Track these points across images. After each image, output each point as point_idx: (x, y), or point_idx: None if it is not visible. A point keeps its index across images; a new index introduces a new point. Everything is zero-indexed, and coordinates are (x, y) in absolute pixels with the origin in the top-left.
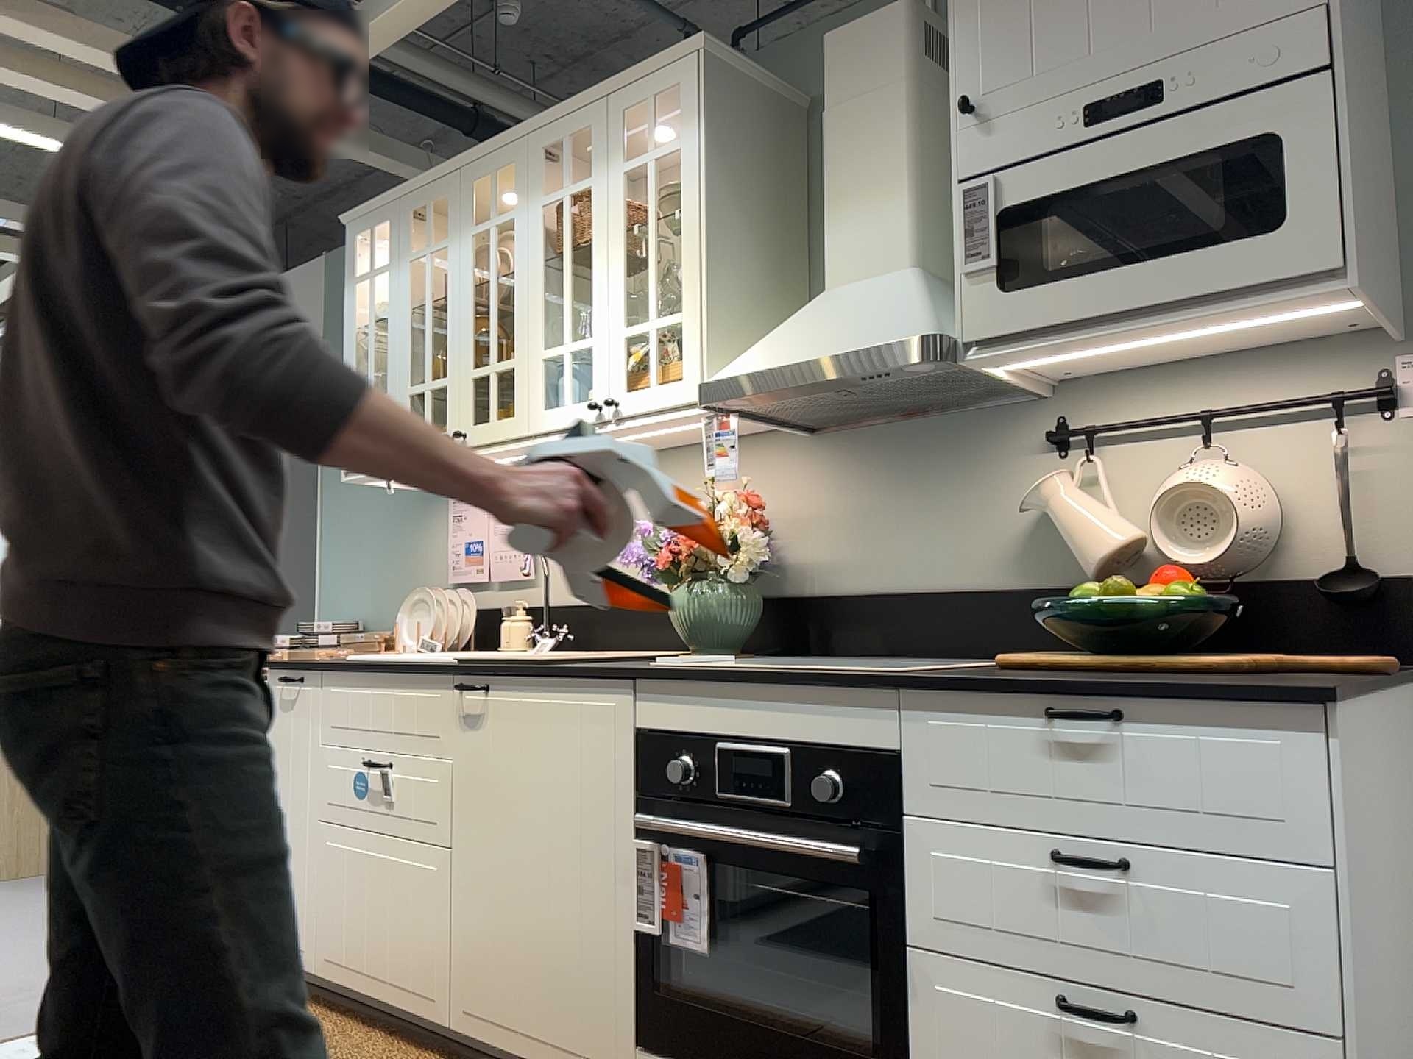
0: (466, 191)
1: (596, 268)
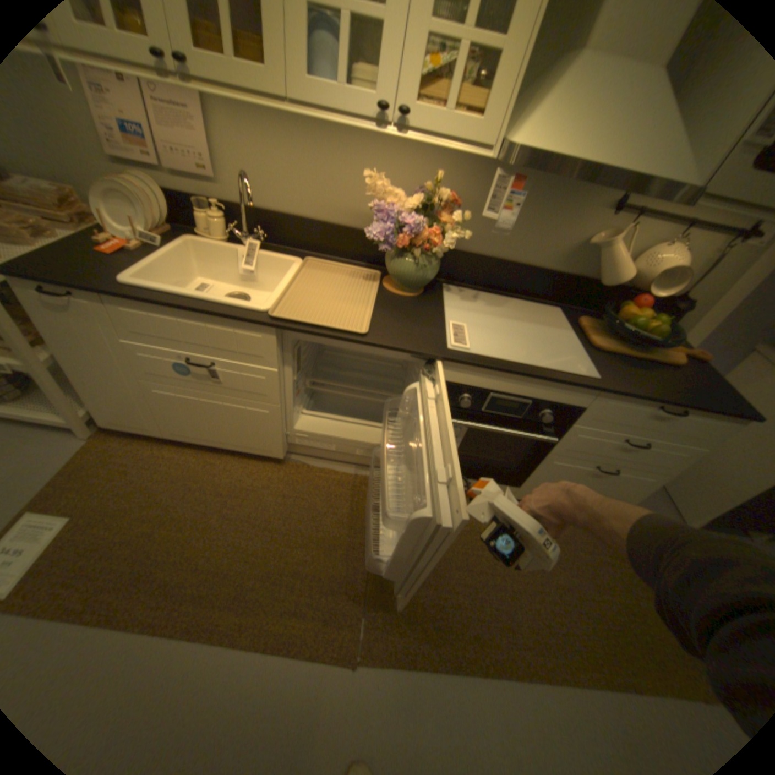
0: None
1: None
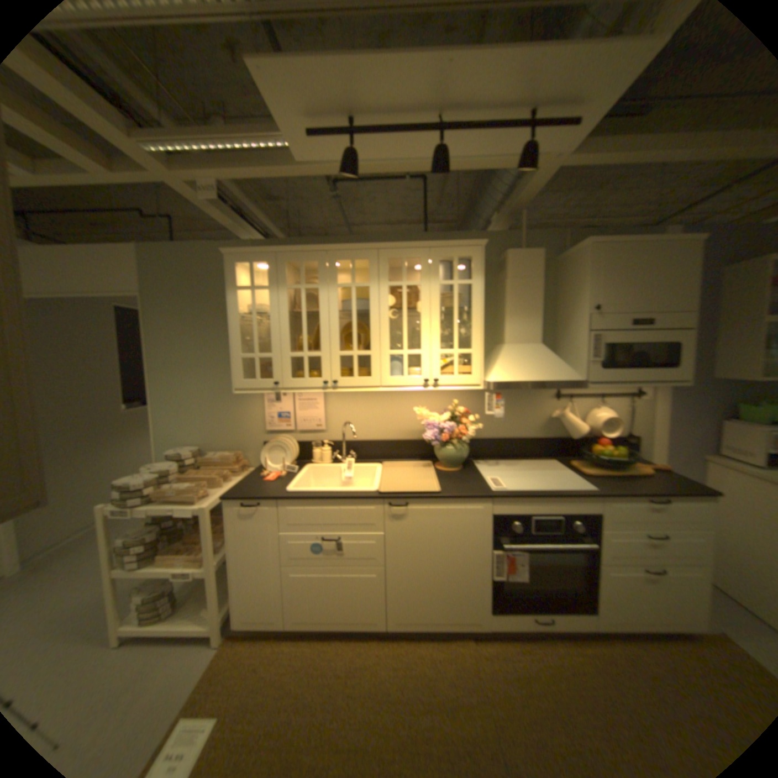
0: (331, 263)
1: (423, 322)
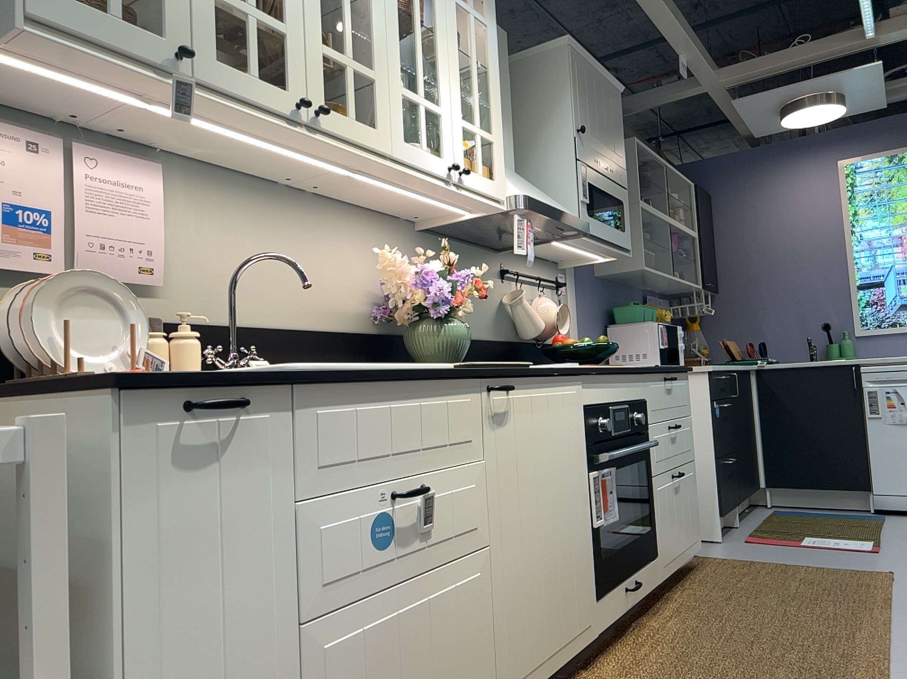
0: None
1: (443, 57)
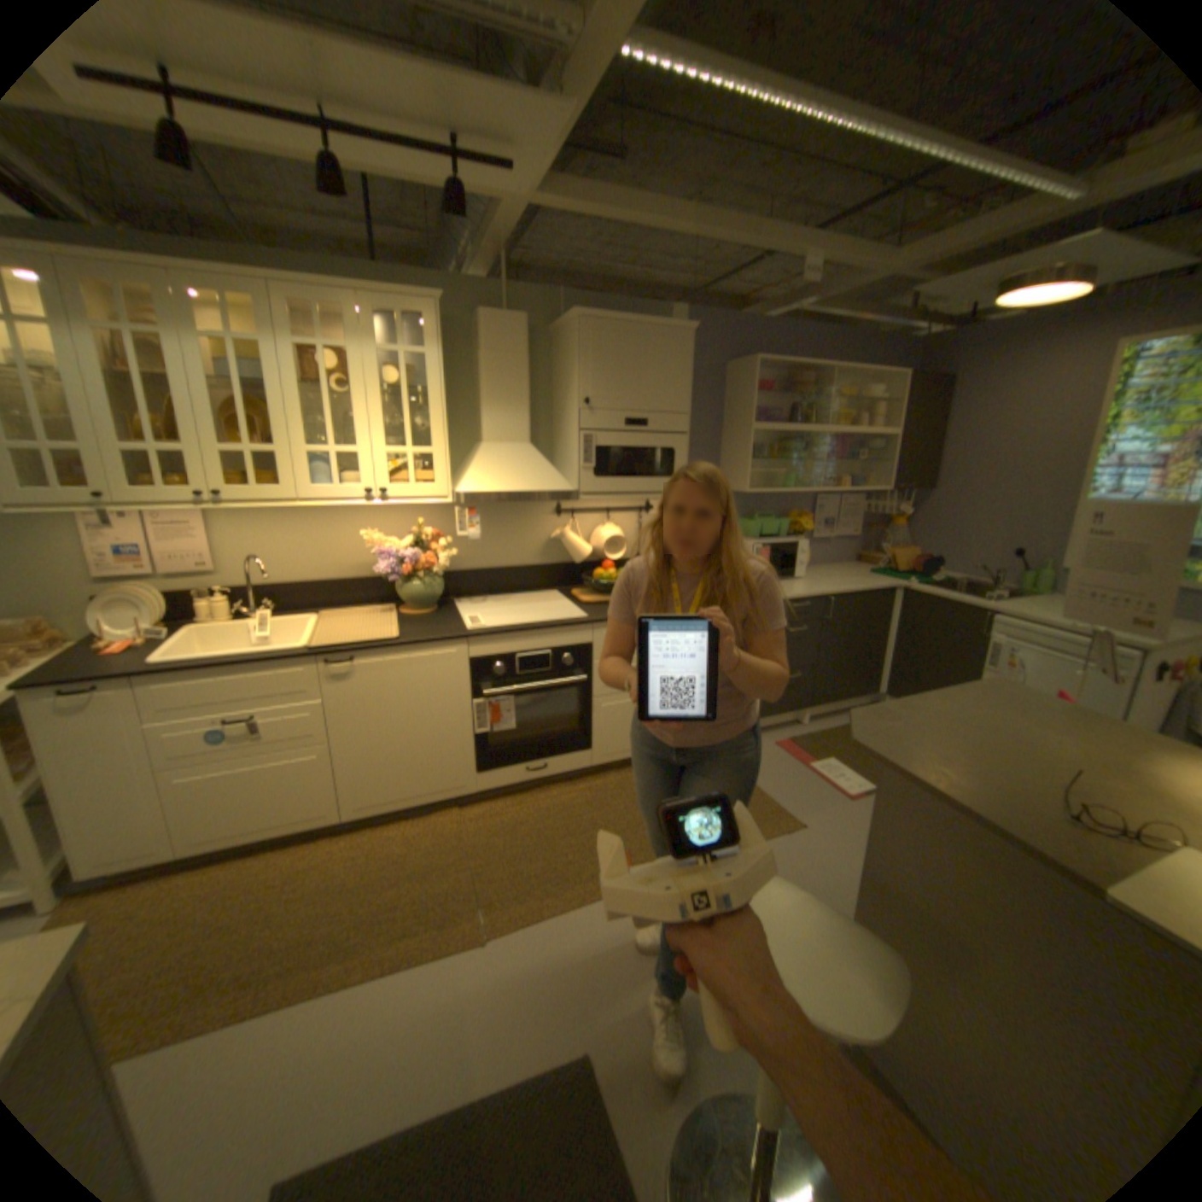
0: (182, 294)
1: (358, 406)
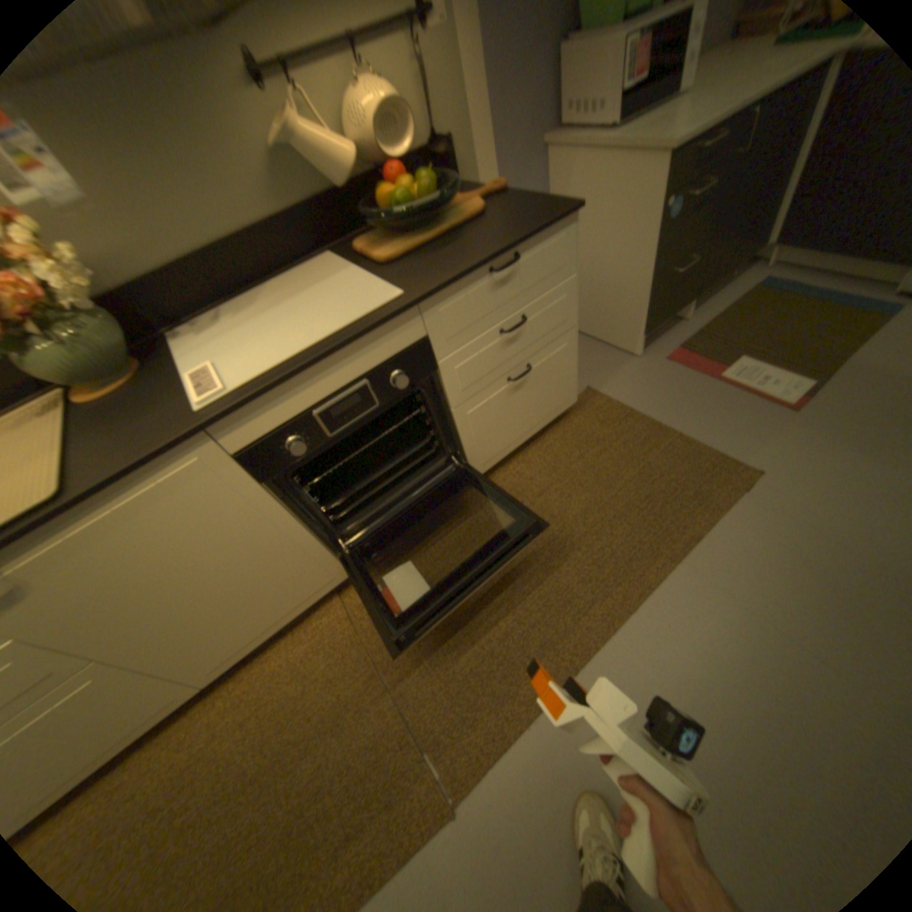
0: None
1: None
